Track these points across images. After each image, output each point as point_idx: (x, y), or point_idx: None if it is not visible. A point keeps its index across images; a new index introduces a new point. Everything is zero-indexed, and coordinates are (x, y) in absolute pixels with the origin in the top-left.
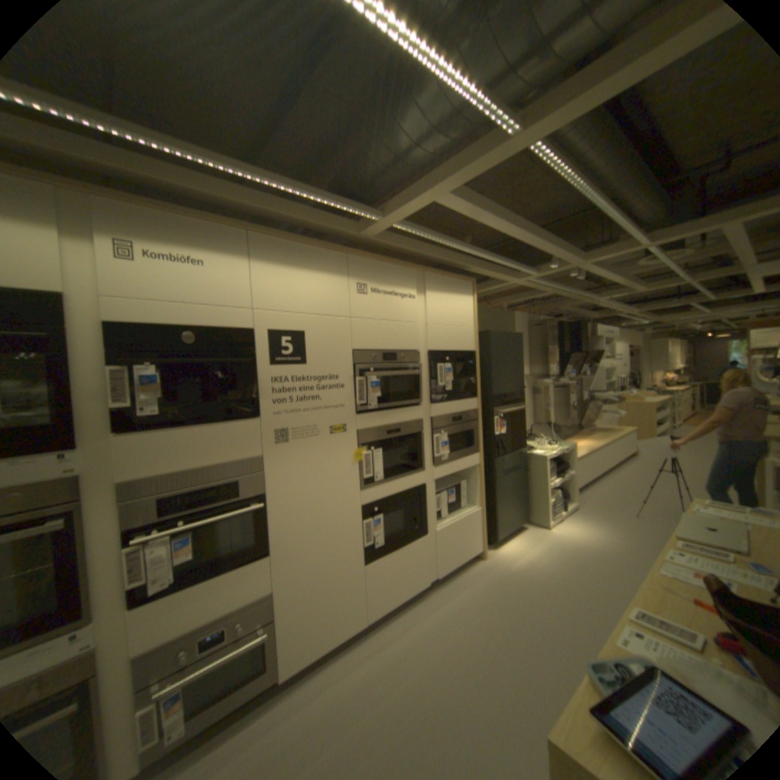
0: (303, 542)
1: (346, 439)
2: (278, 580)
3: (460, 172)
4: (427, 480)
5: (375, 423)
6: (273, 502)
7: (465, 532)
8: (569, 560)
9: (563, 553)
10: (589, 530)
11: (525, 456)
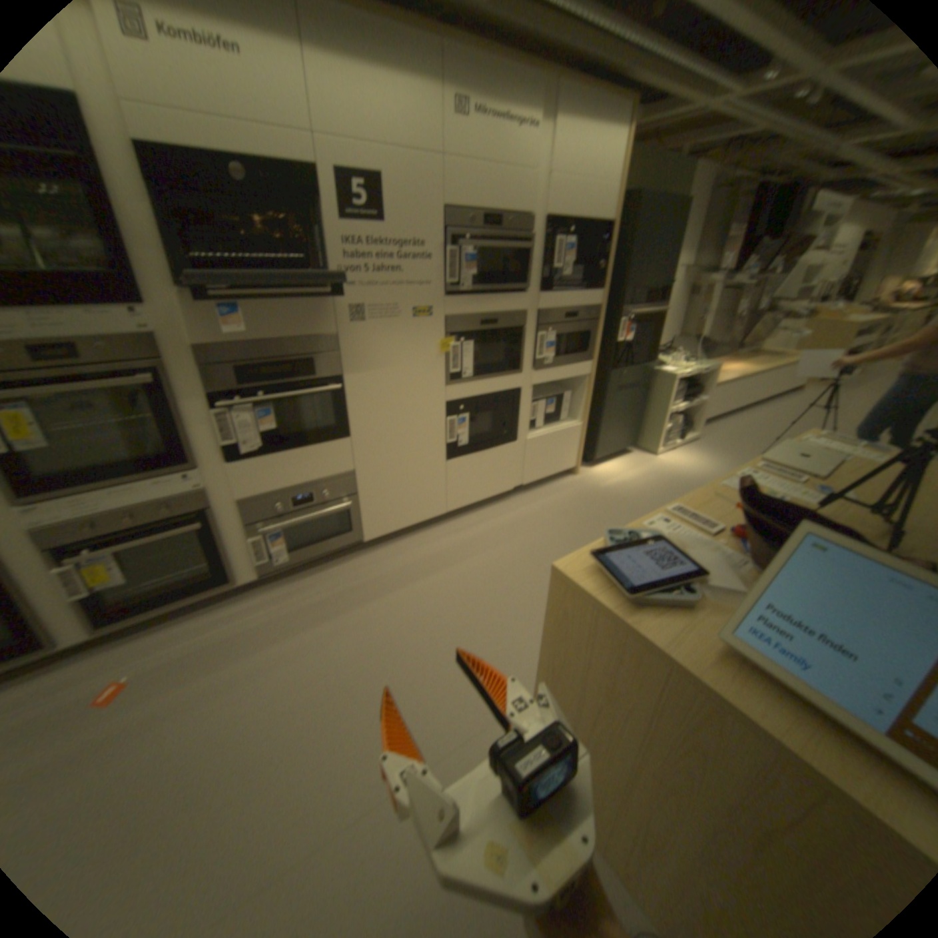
0: (385, 428)
1: (432, 325)
2: (361, 458)
3: None
4: (524, 384)
5: (468, 309)
6: (353, 384)
7: (559, 444)
8: (665, 483)
9: (662, 477)
10: (701, 460)
11: (650, 371)
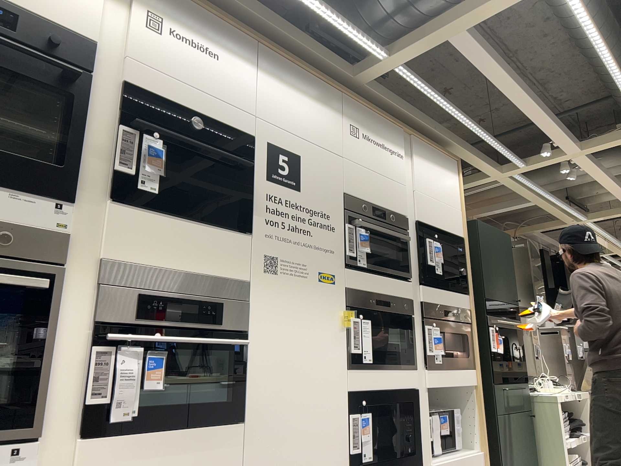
0: (284, 417)
1: (335, 294)
2: (251, 464)
3: (486, 4)
4: (420, 384)
5: (365, 286)
6: (256, 346)
7: None
8: None
9: None
10: None
11: (526, 394)
